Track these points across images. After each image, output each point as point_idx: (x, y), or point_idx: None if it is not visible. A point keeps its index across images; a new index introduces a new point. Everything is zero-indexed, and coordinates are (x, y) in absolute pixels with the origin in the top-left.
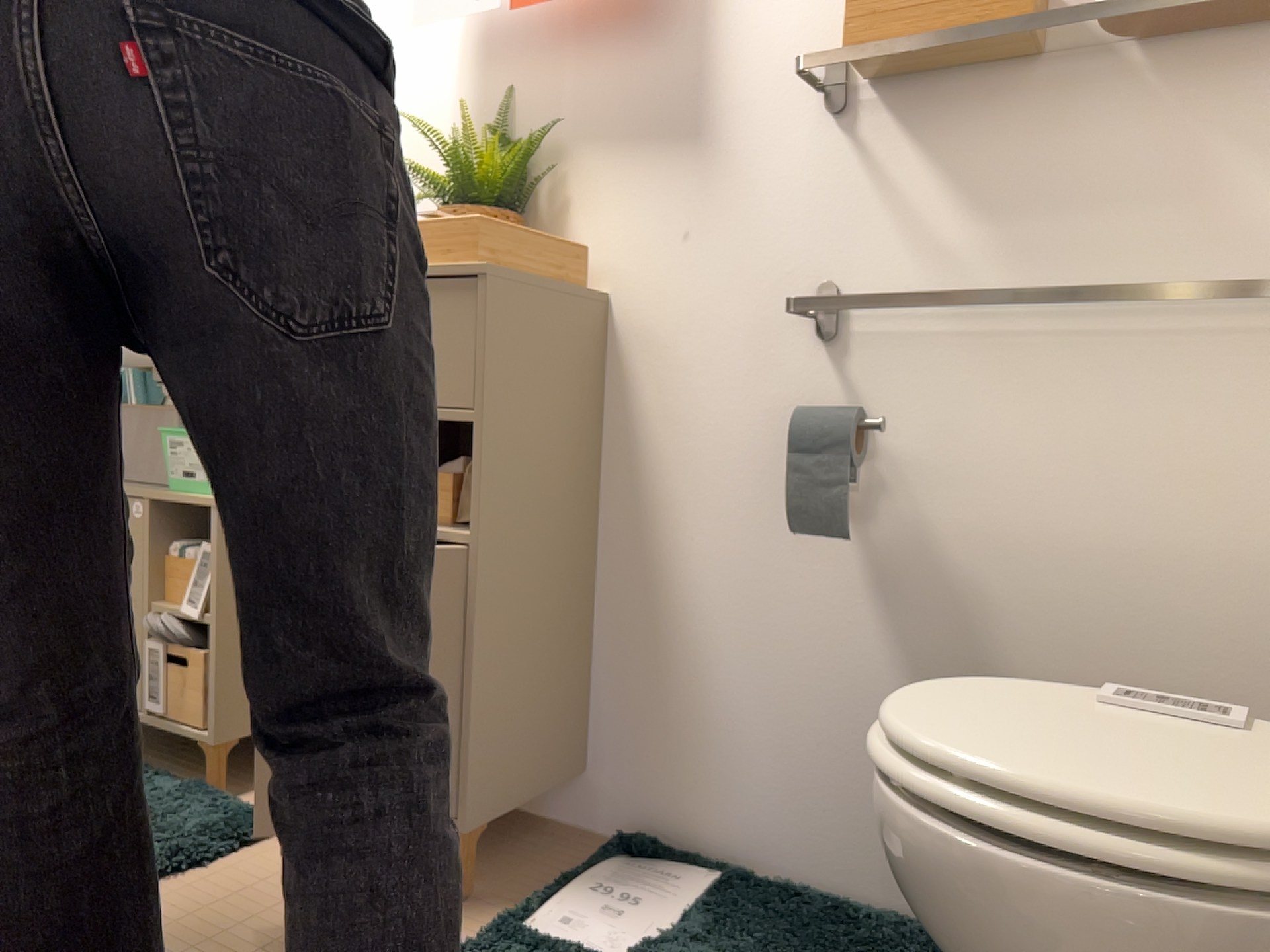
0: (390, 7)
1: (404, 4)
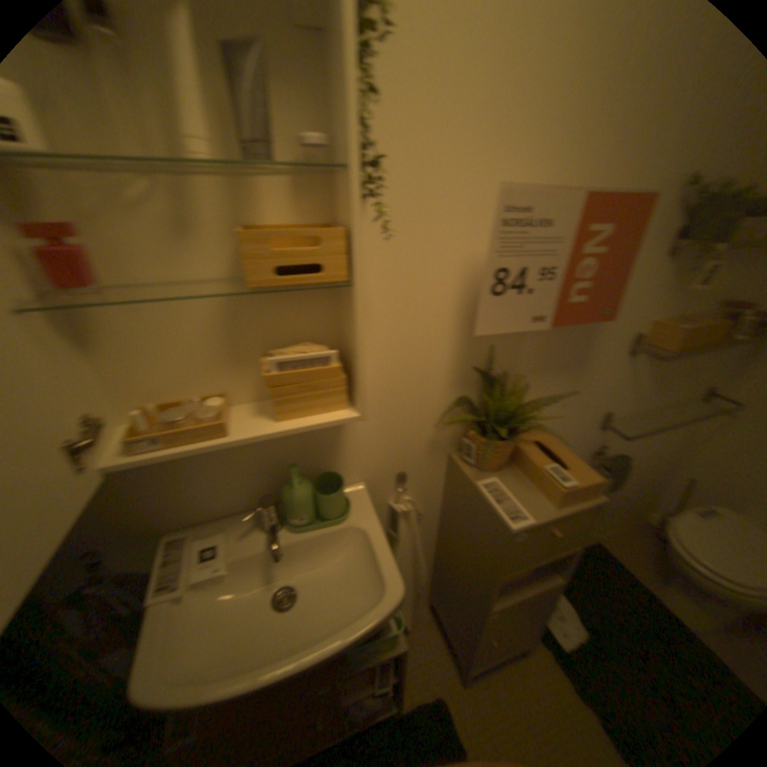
0: (394, 281)
1: (409, 280)
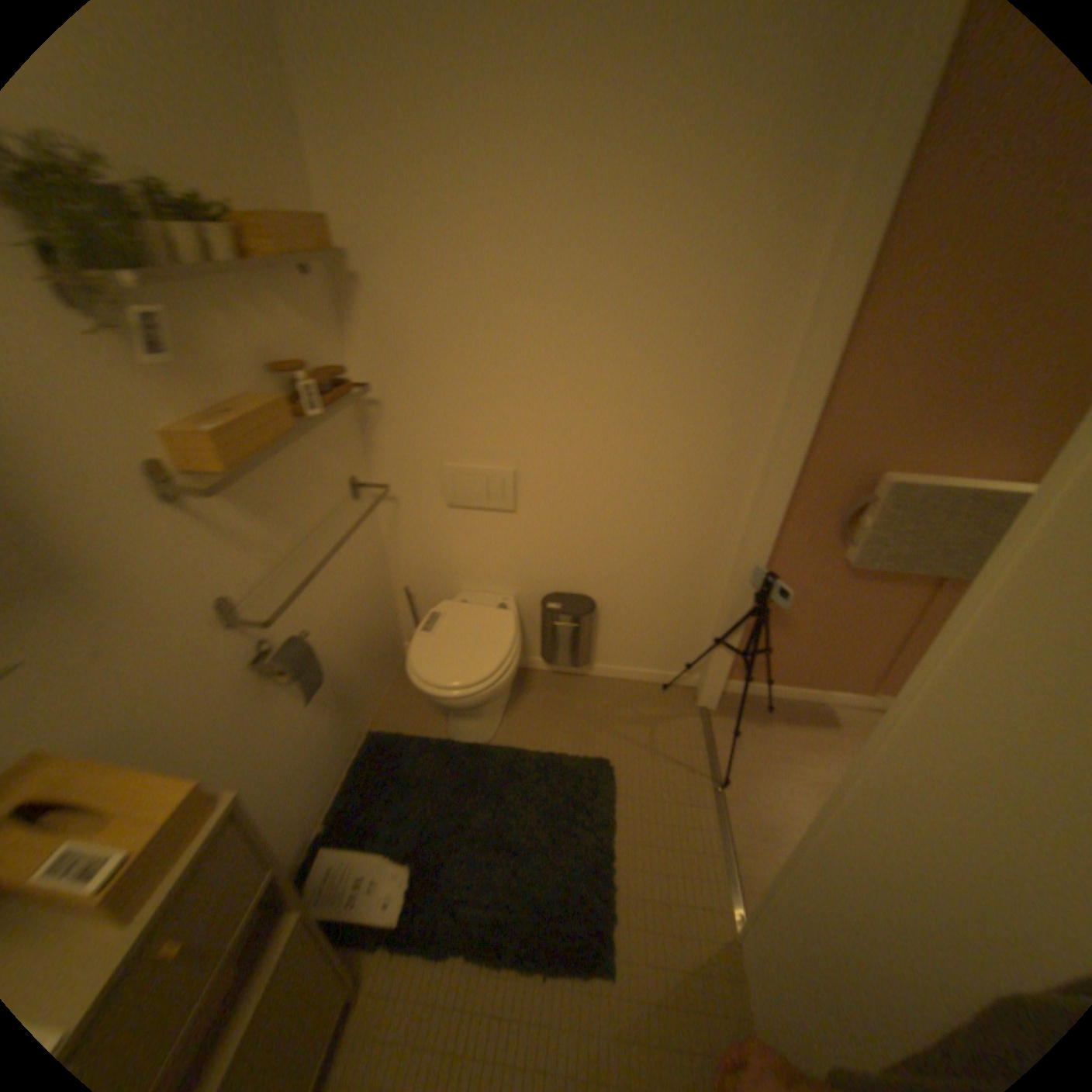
0: None
1: None
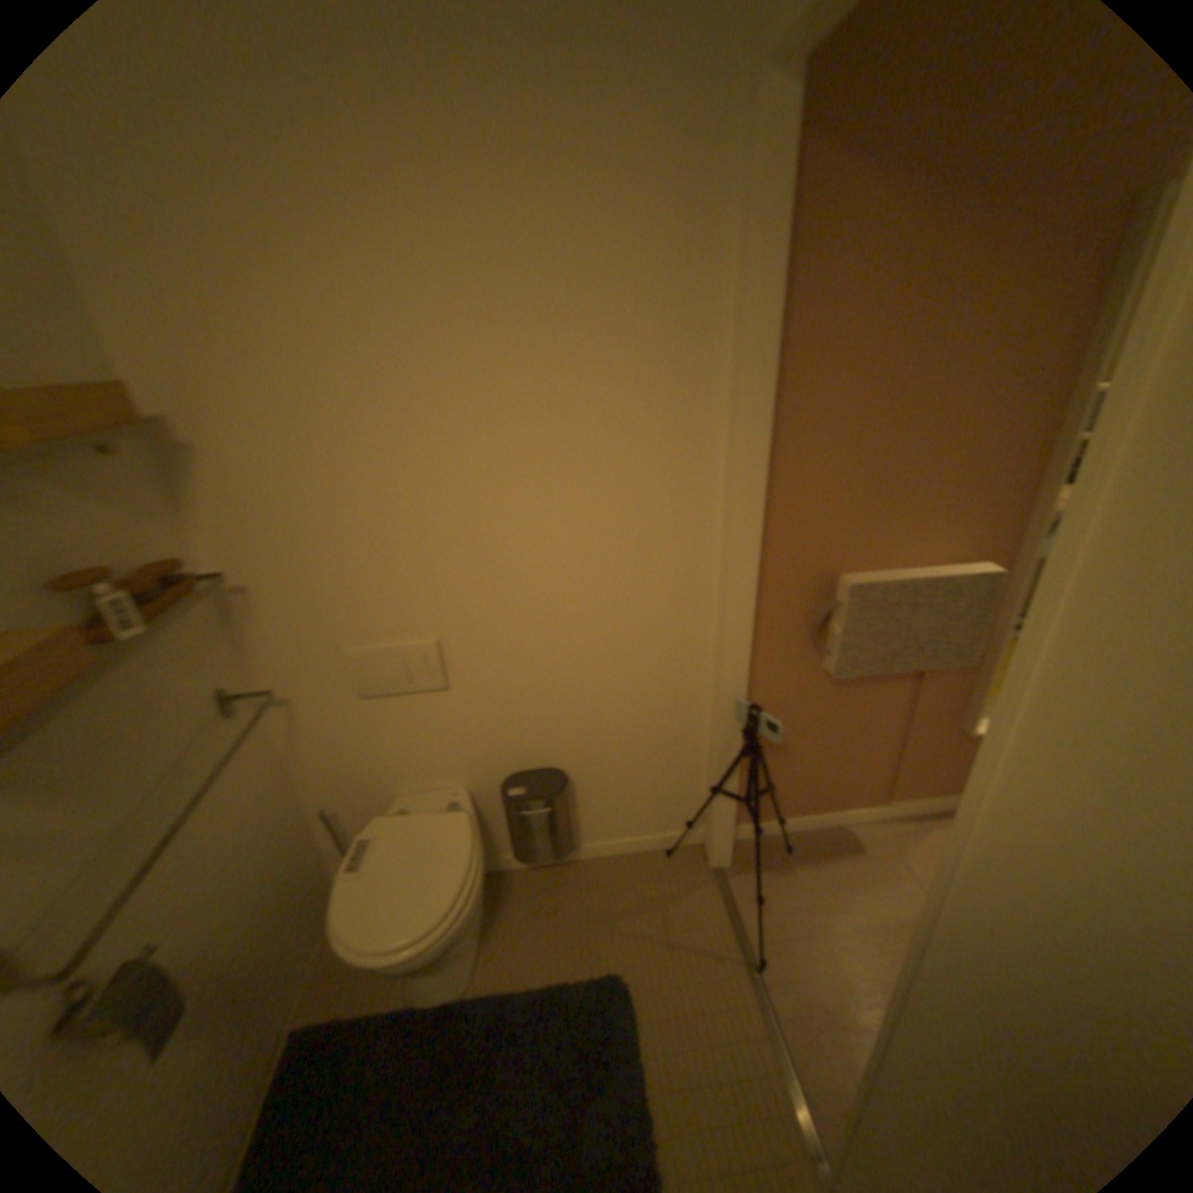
0: None
1: None
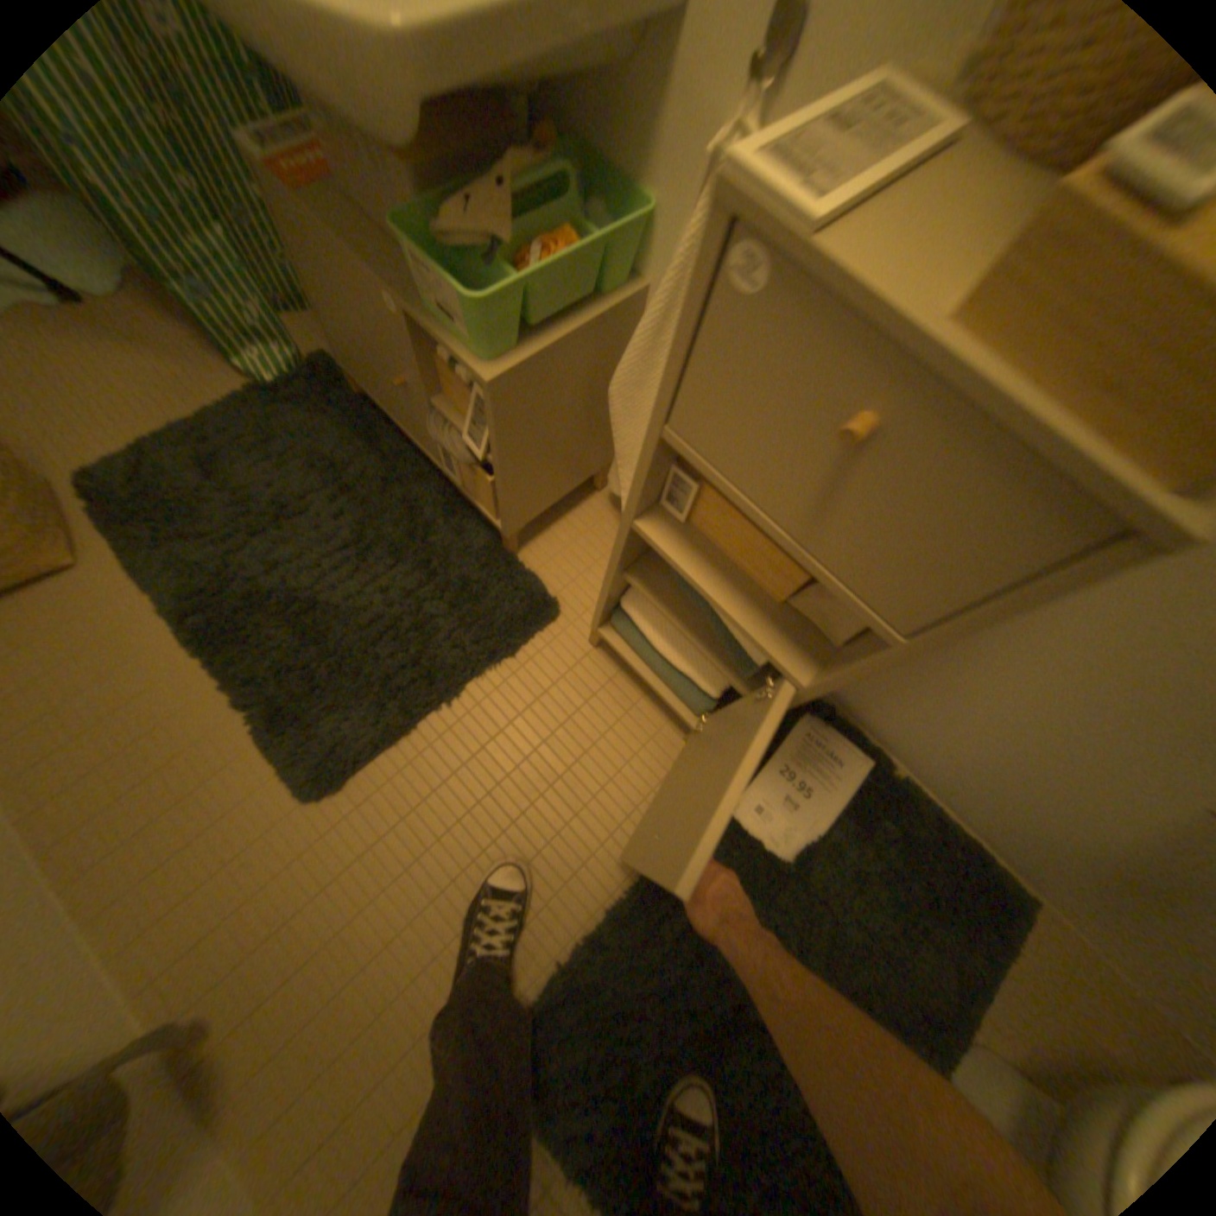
0: None
1: None
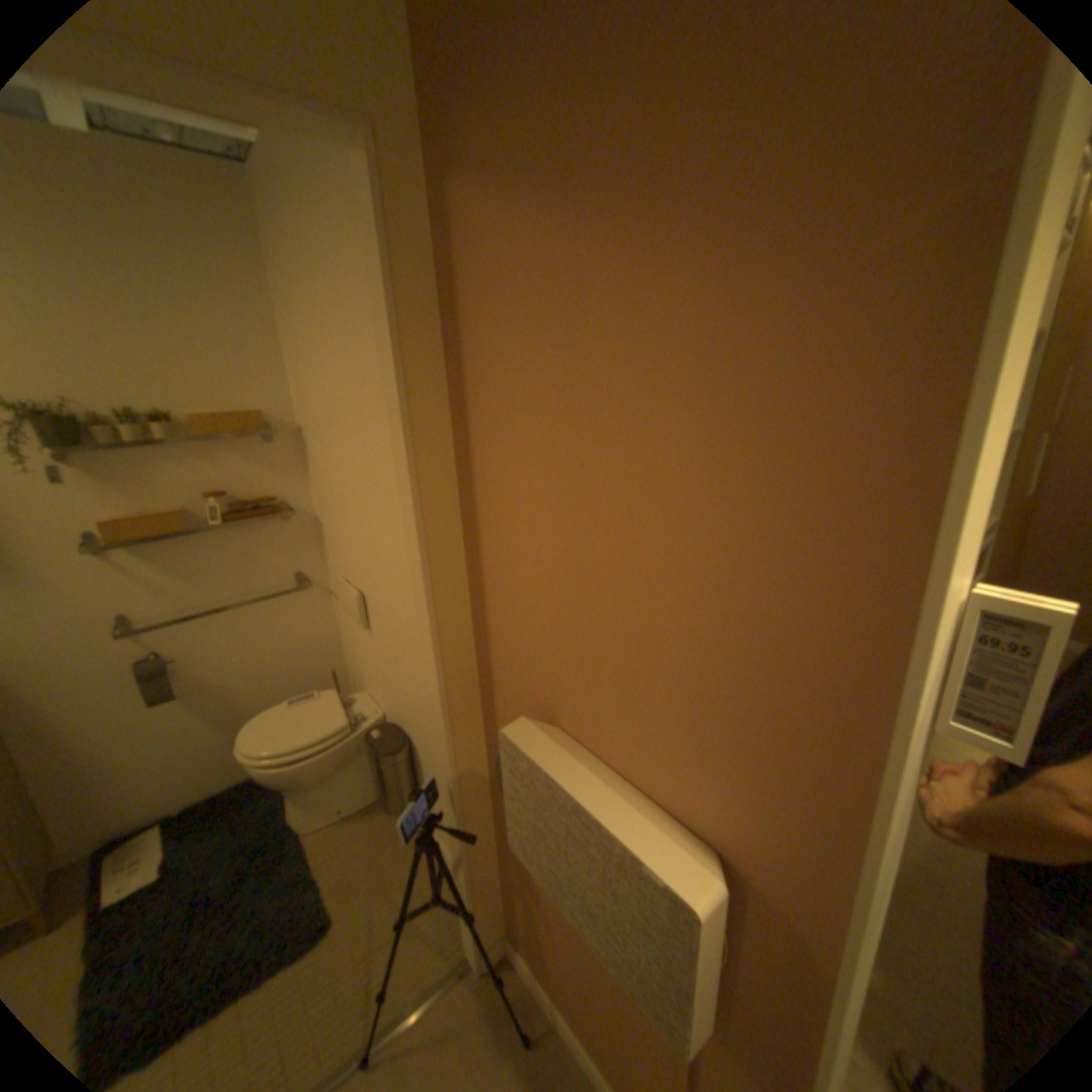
0: None
1: None
